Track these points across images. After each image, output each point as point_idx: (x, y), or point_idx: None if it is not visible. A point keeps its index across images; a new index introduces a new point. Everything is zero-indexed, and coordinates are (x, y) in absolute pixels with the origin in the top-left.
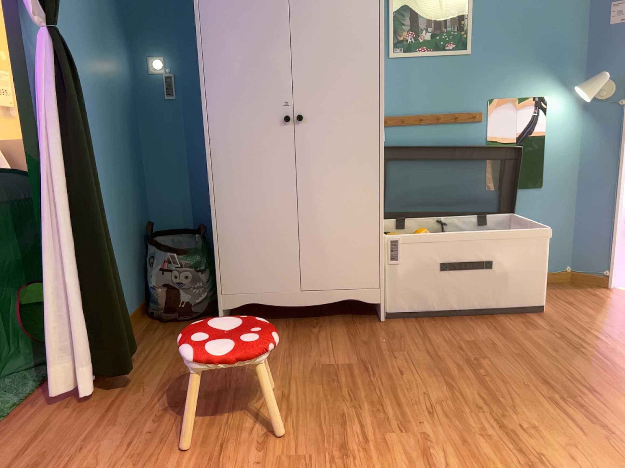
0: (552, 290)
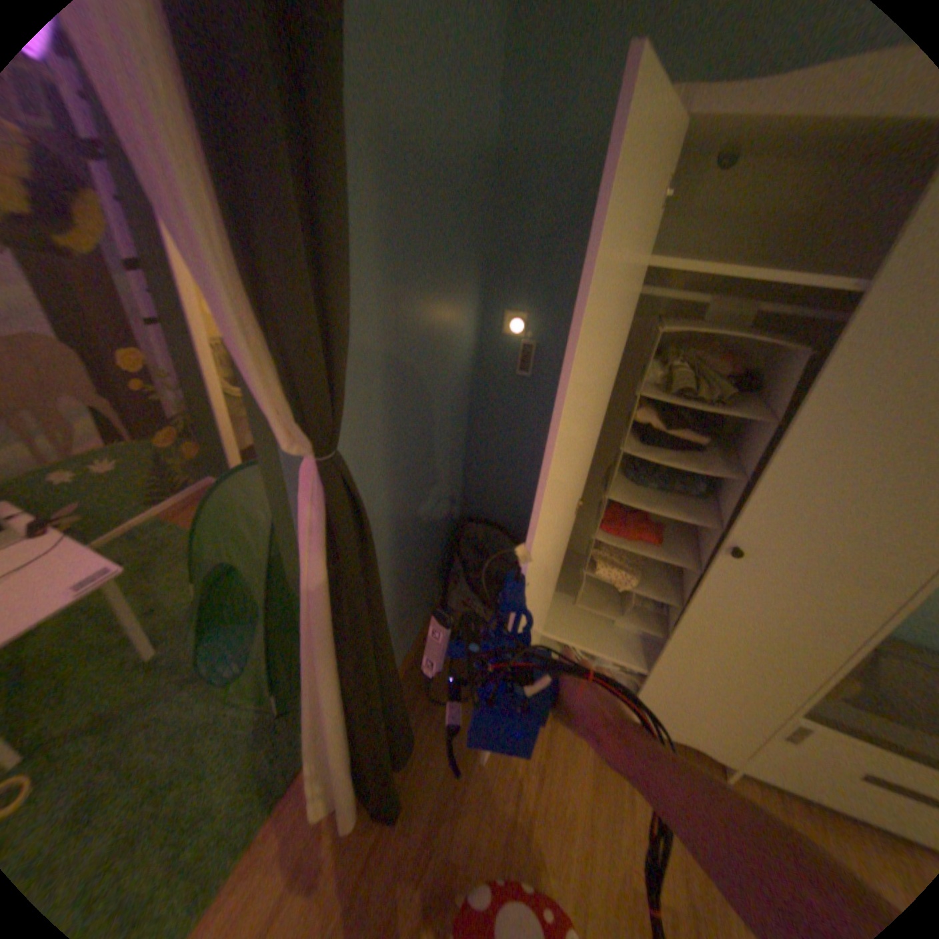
0: None
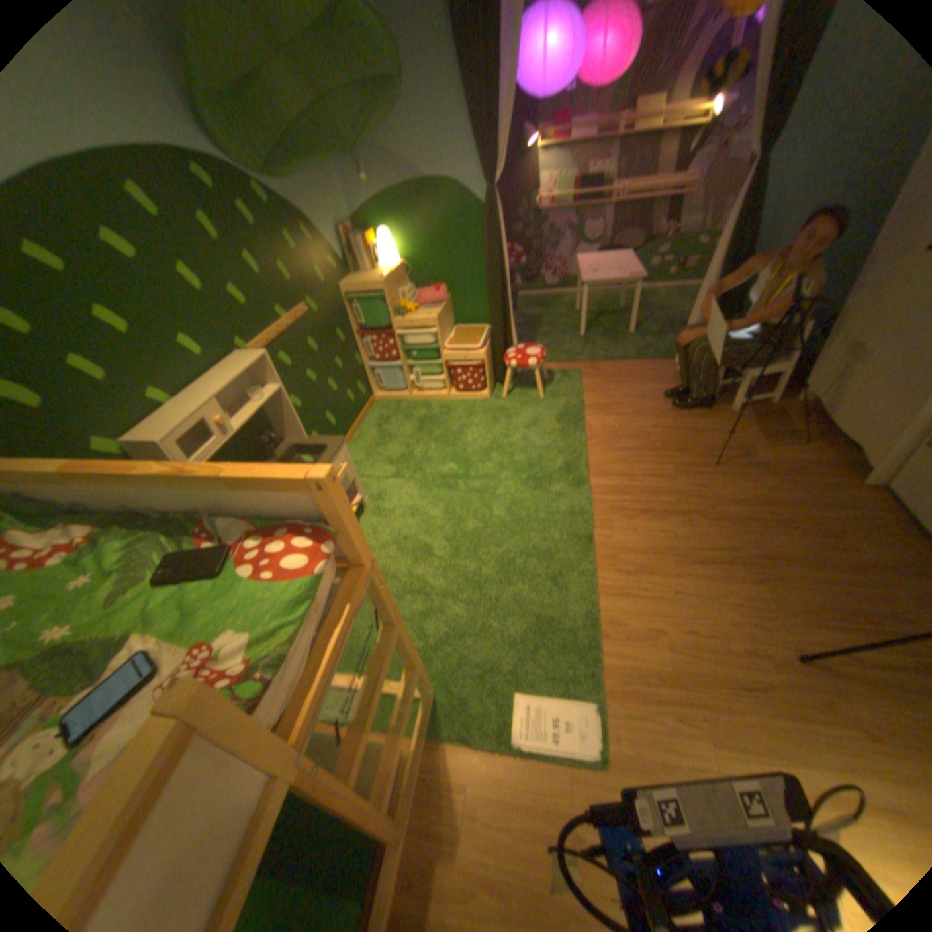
0: None
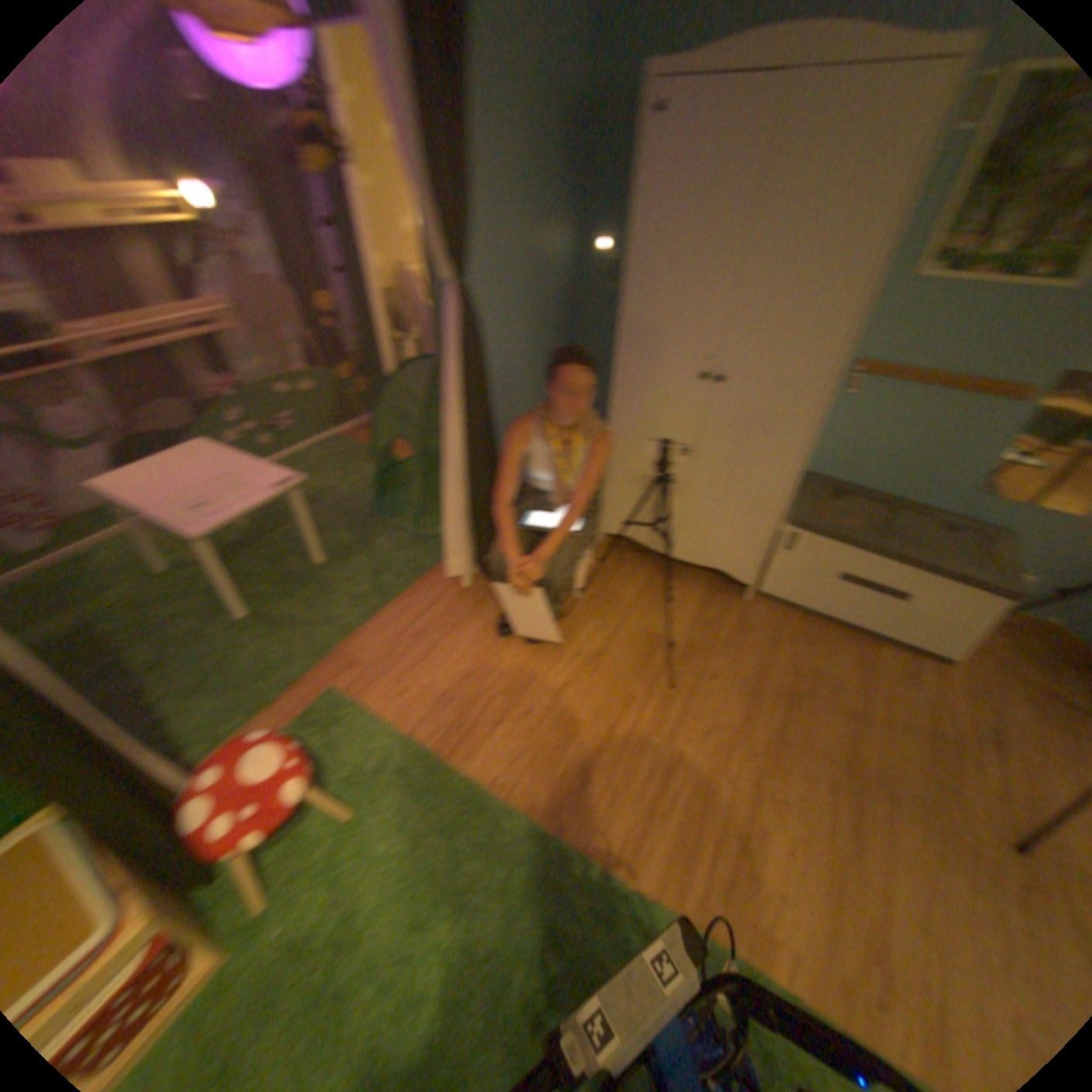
0: (1002, 640)
